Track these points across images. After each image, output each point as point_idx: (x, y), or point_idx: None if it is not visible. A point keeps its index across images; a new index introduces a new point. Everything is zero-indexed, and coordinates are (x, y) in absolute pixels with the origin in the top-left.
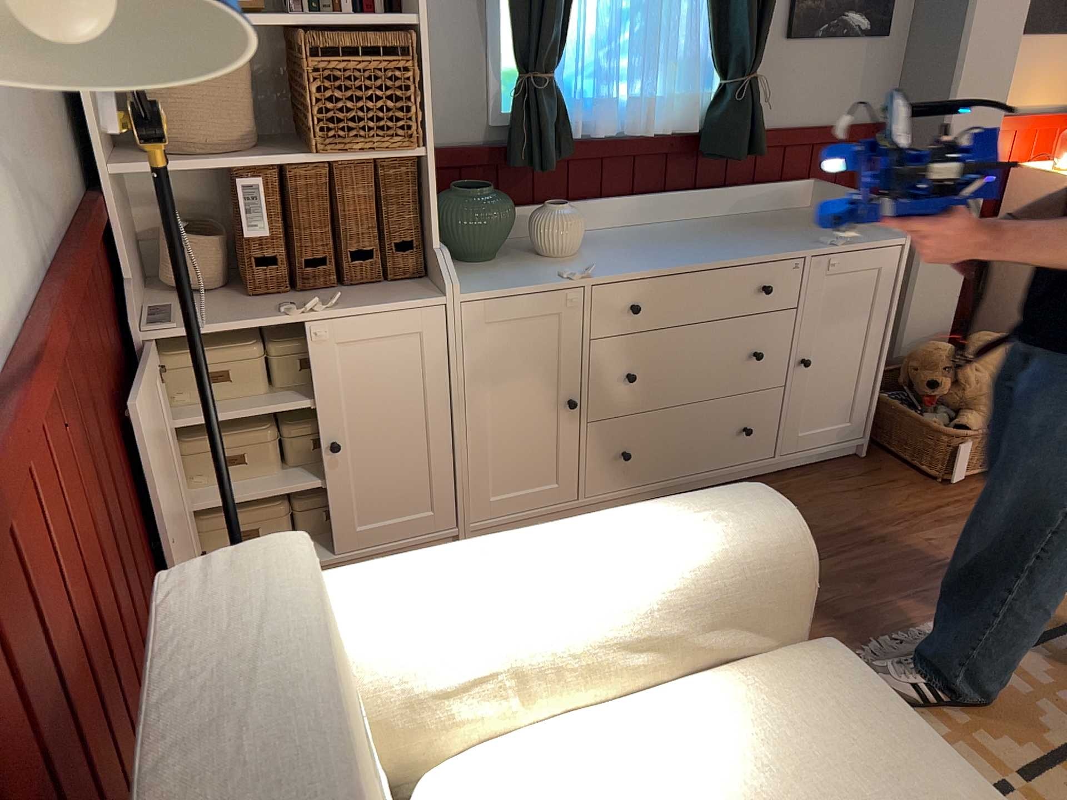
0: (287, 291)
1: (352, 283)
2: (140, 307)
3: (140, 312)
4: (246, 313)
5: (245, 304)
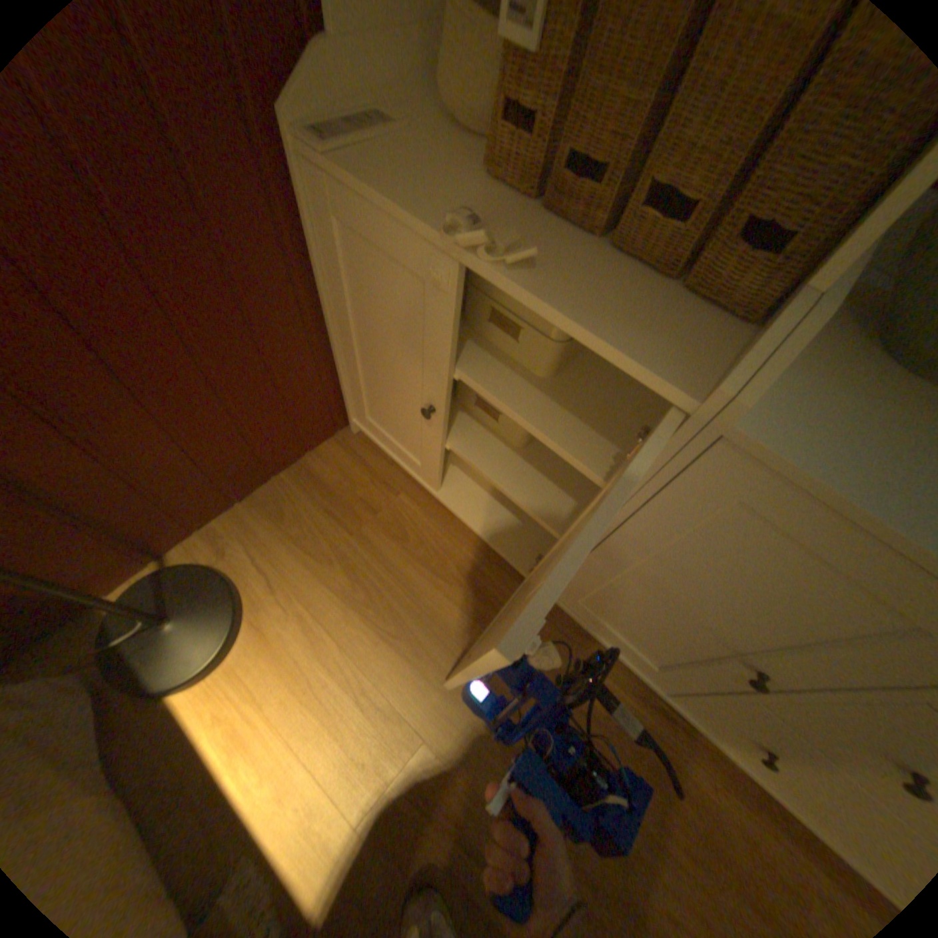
0: (540, 191)
1: (634, 245)
2: (366, 98)
3: (351, 102)
4: (434, 186)
5: (463, 175)
